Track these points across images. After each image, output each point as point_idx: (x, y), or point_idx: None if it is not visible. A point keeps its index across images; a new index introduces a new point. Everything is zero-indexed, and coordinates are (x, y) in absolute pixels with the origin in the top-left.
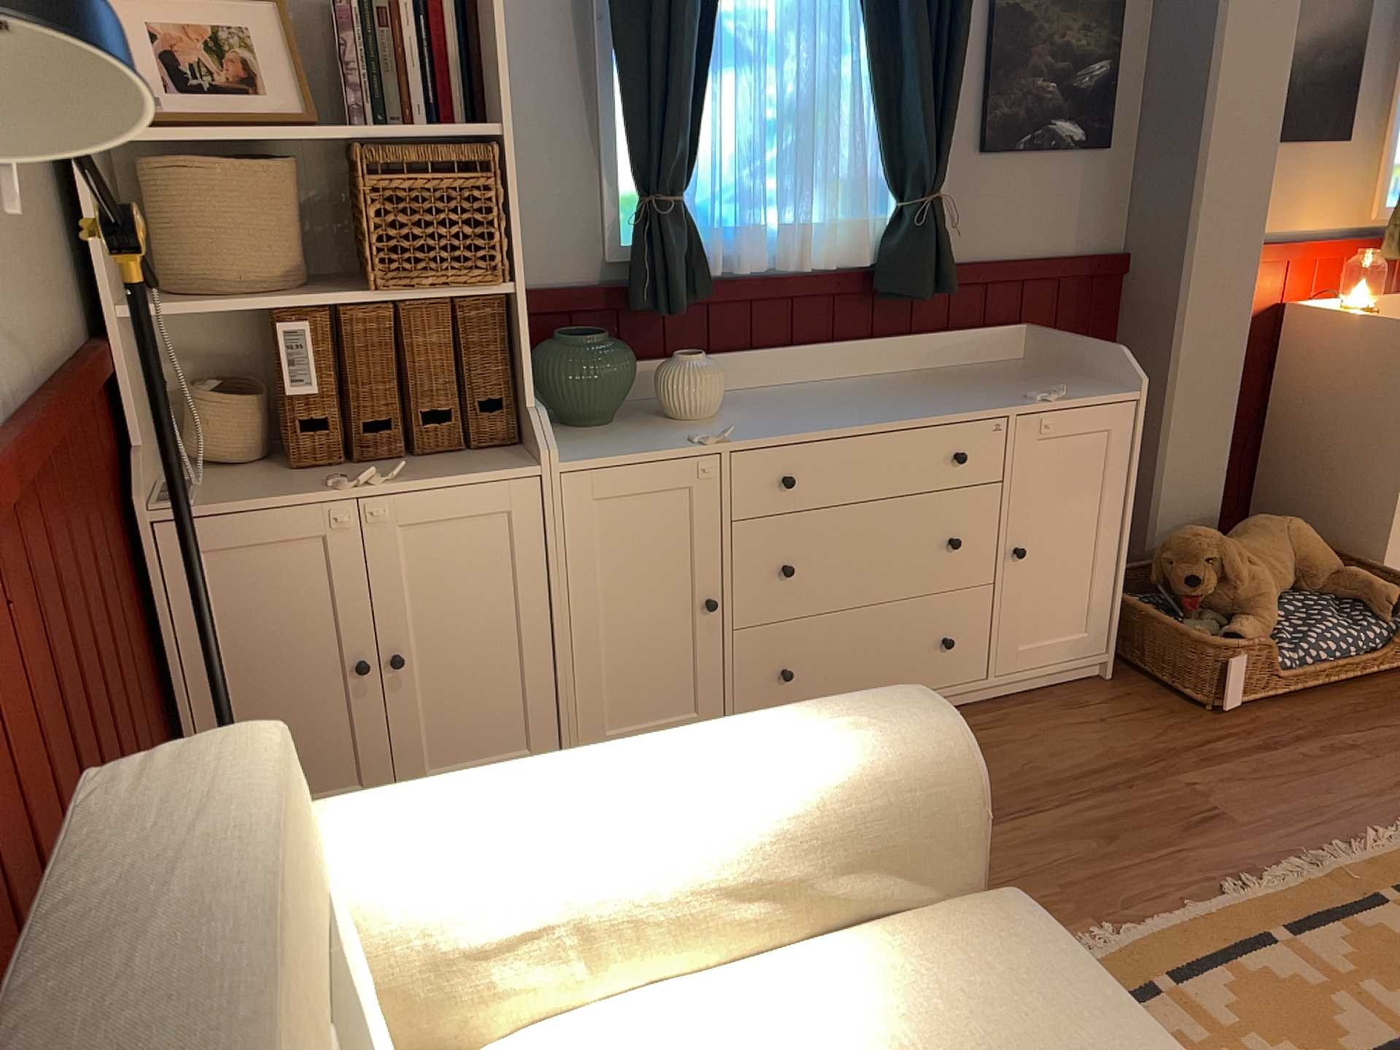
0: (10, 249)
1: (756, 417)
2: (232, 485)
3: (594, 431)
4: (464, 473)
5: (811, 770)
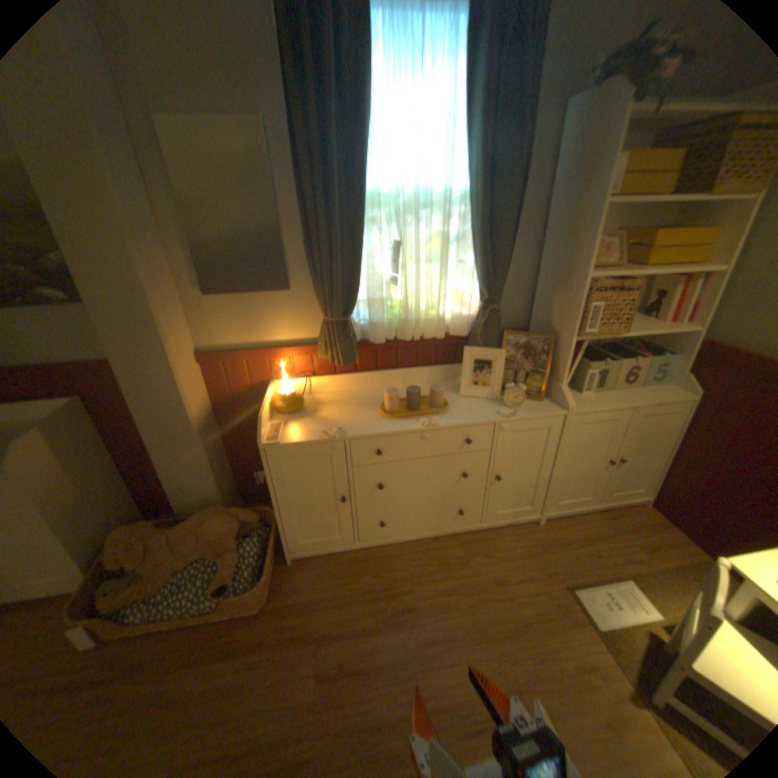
0: None
1: None
2: None
3: None
4: None
5: None
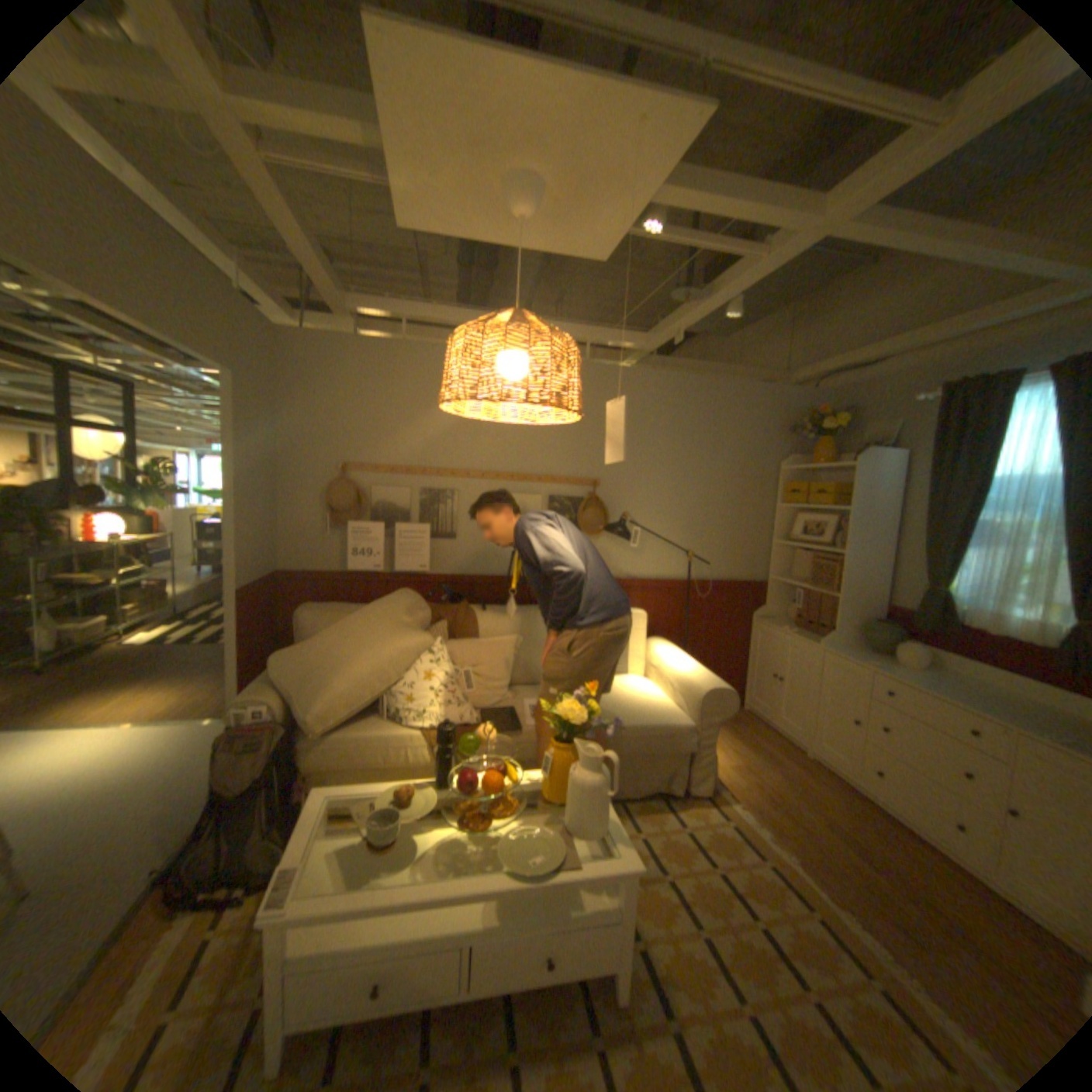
0: (727, 557)
1: (920, 675)
2: (778, 622)
3: (868, 653)
4: (808, 639)
5: (691, 675)
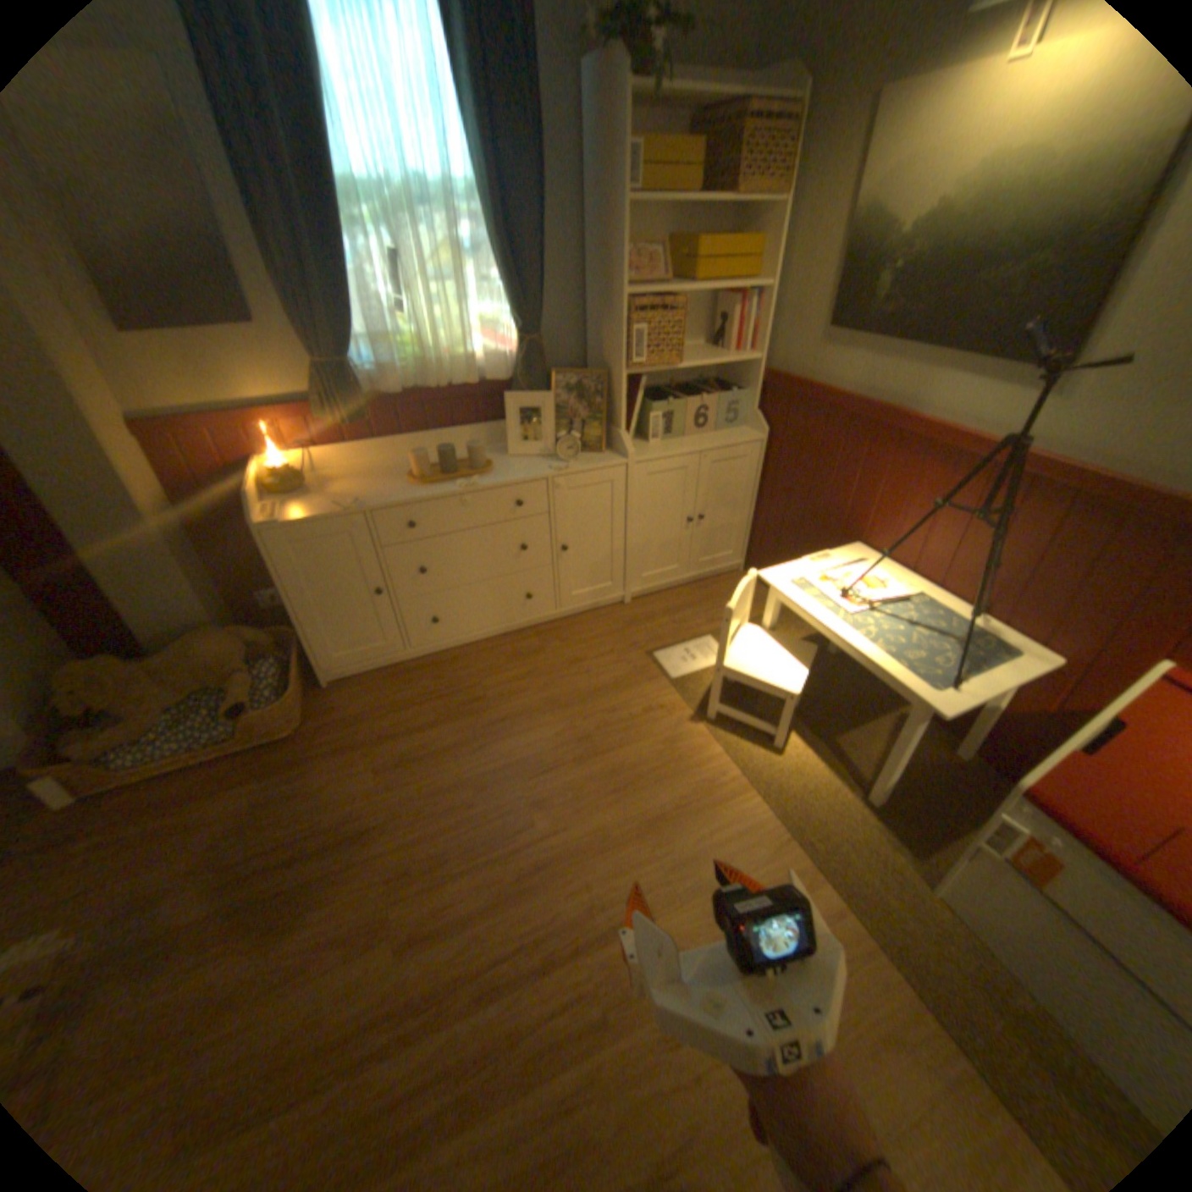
0: None
1: None
2: None
3: None
4: None
5: None
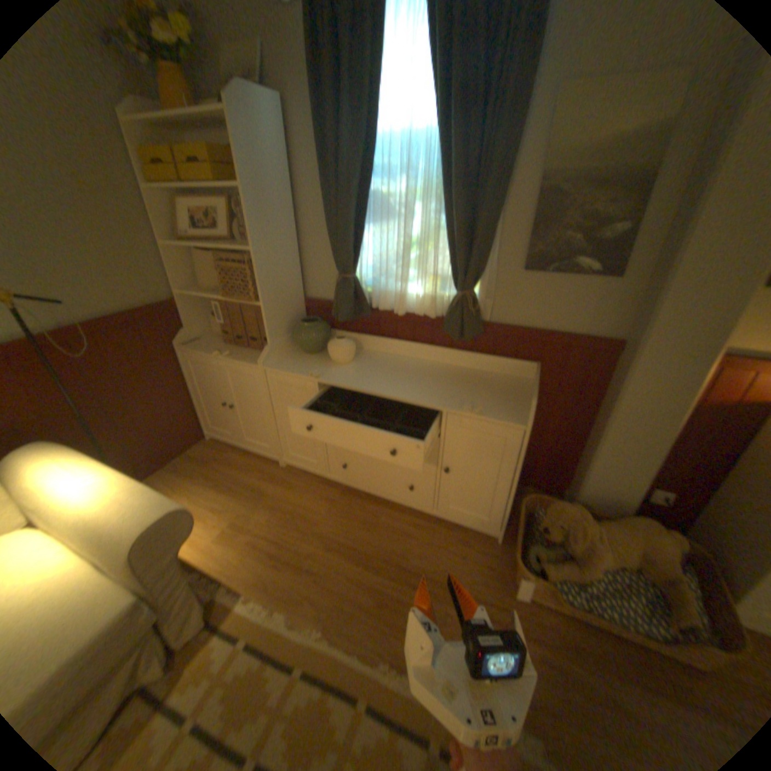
0: (98, 278)
1: (354, 369)
2: (206, 342)
3: (304, 355)
4: (244, 359)
5: (96, 515)
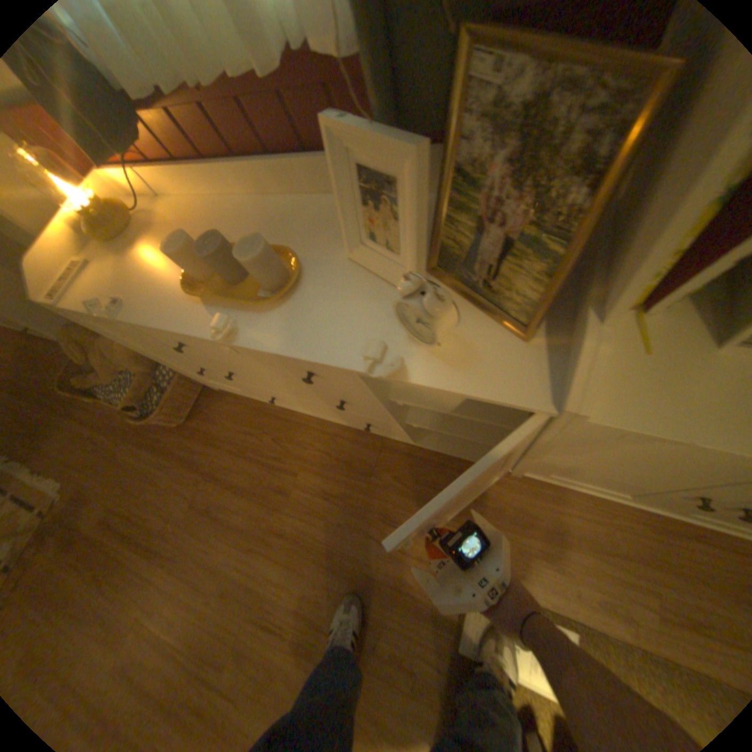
0: None
1: None
2: None
3: None
4: None
5: None
